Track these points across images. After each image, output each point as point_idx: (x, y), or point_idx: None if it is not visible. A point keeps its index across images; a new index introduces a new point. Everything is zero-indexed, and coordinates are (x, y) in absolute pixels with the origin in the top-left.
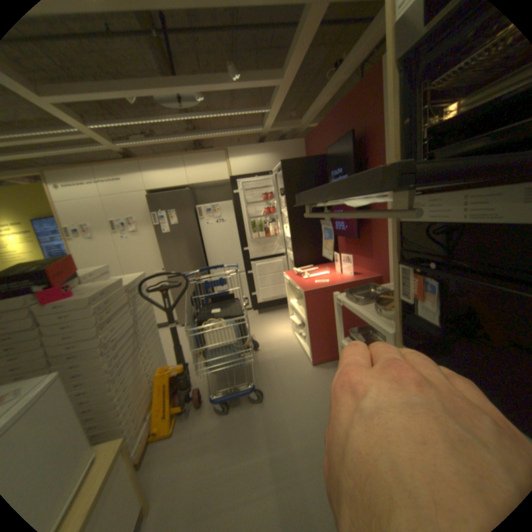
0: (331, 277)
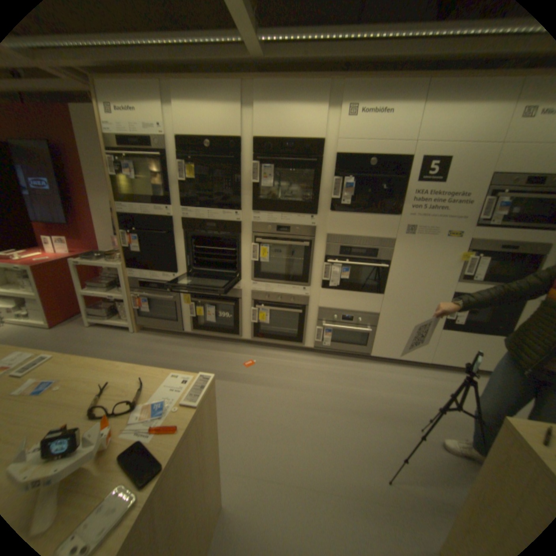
0: (47, 258)
